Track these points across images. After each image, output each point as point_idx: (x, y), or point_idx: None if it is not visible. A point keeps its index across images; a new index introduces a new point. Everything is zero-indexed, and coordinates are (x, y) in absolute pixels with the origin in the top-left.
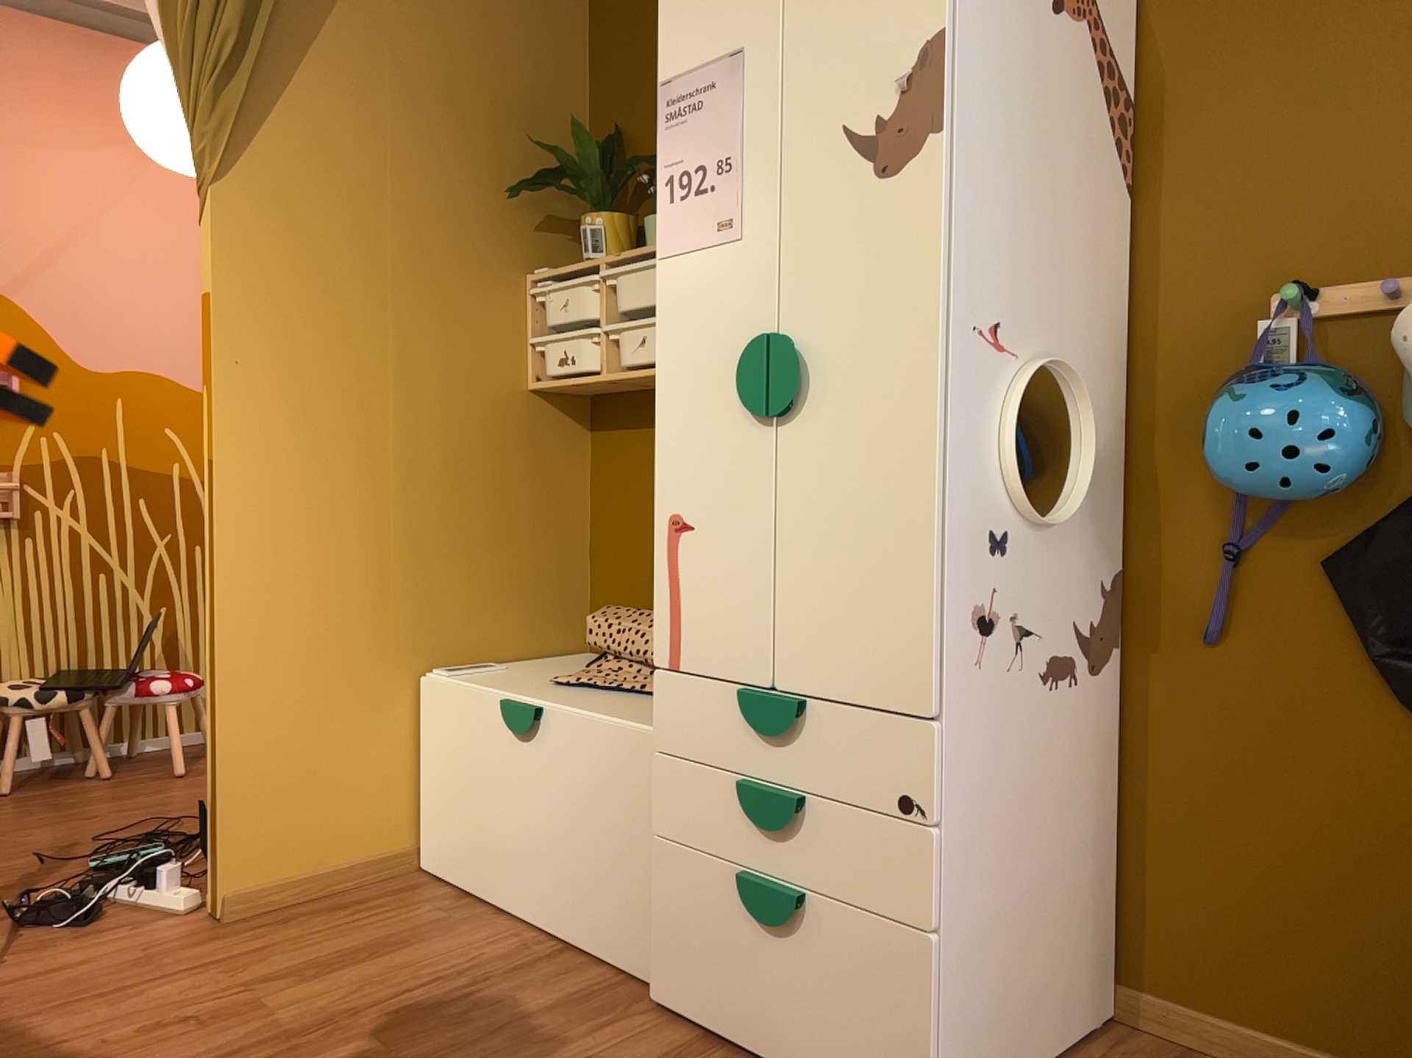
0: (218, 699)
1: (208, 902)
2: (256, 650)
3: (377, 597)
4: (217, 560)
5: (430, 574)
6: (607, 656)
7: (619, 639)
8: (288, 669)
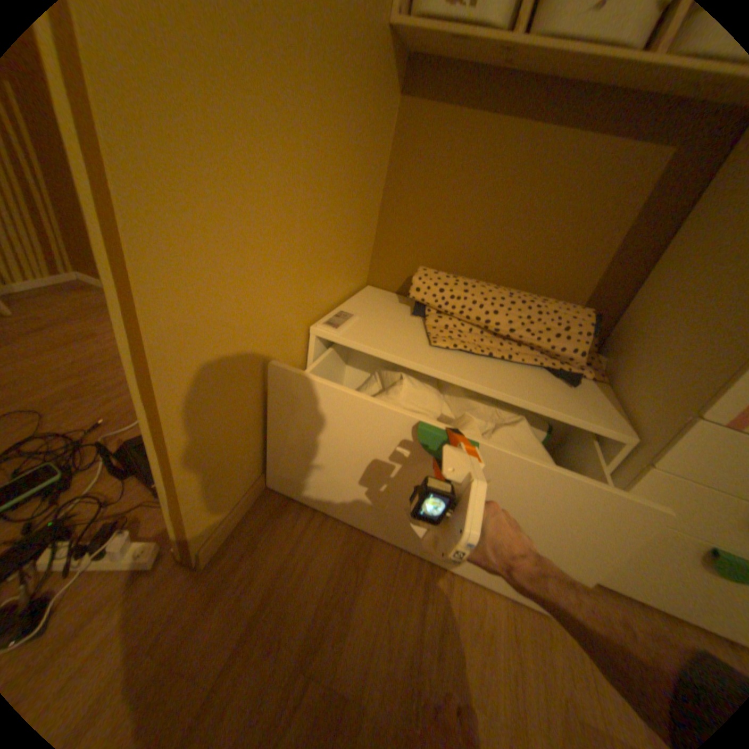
0: (165, 423)
1: (177, 554)
2: (197, 356)
3: (287, 267)
4: (126, 241)
5: (318, 237)
6: (427, 307)
7: (455, 303)
8: (226, 362)
